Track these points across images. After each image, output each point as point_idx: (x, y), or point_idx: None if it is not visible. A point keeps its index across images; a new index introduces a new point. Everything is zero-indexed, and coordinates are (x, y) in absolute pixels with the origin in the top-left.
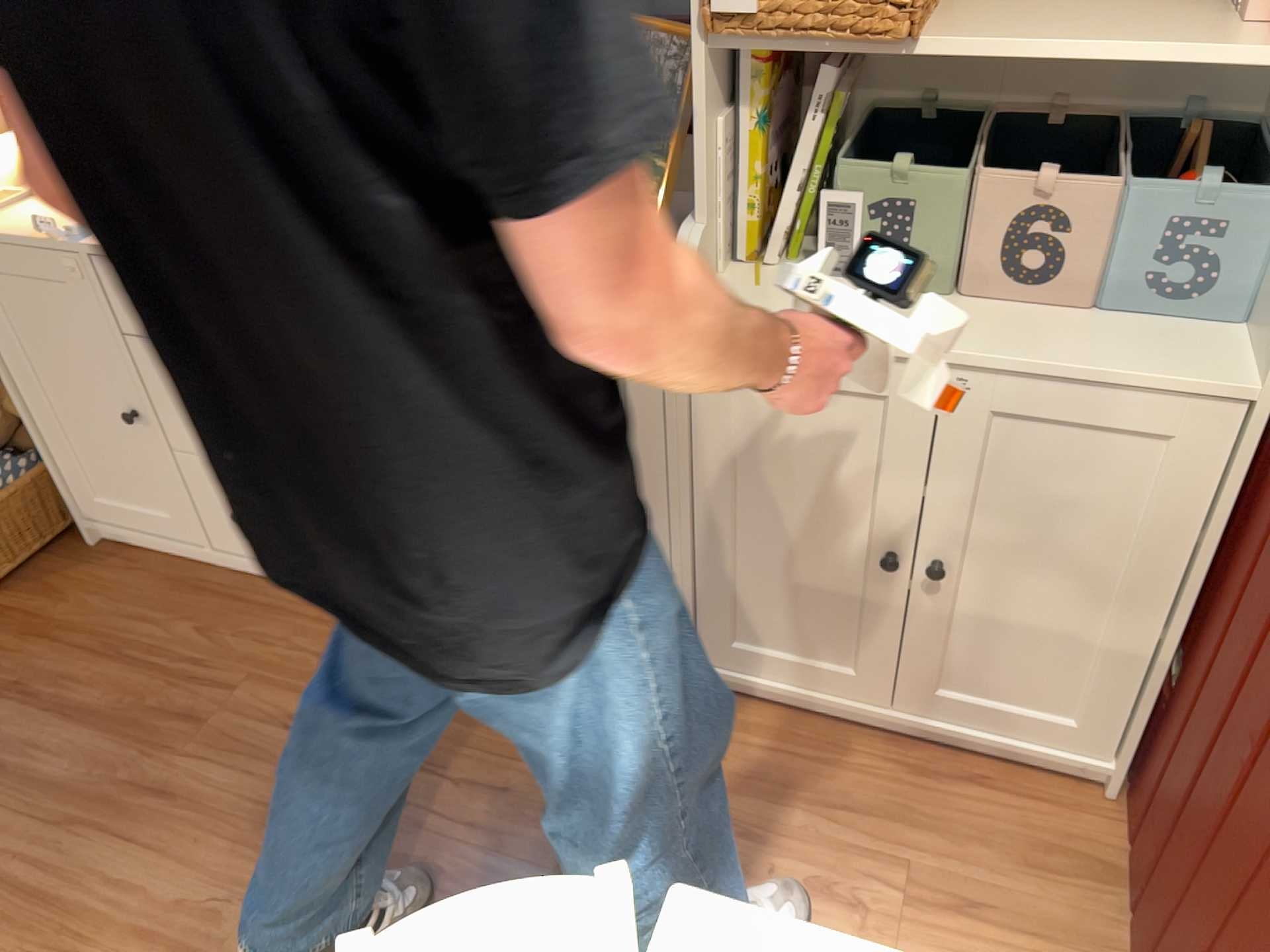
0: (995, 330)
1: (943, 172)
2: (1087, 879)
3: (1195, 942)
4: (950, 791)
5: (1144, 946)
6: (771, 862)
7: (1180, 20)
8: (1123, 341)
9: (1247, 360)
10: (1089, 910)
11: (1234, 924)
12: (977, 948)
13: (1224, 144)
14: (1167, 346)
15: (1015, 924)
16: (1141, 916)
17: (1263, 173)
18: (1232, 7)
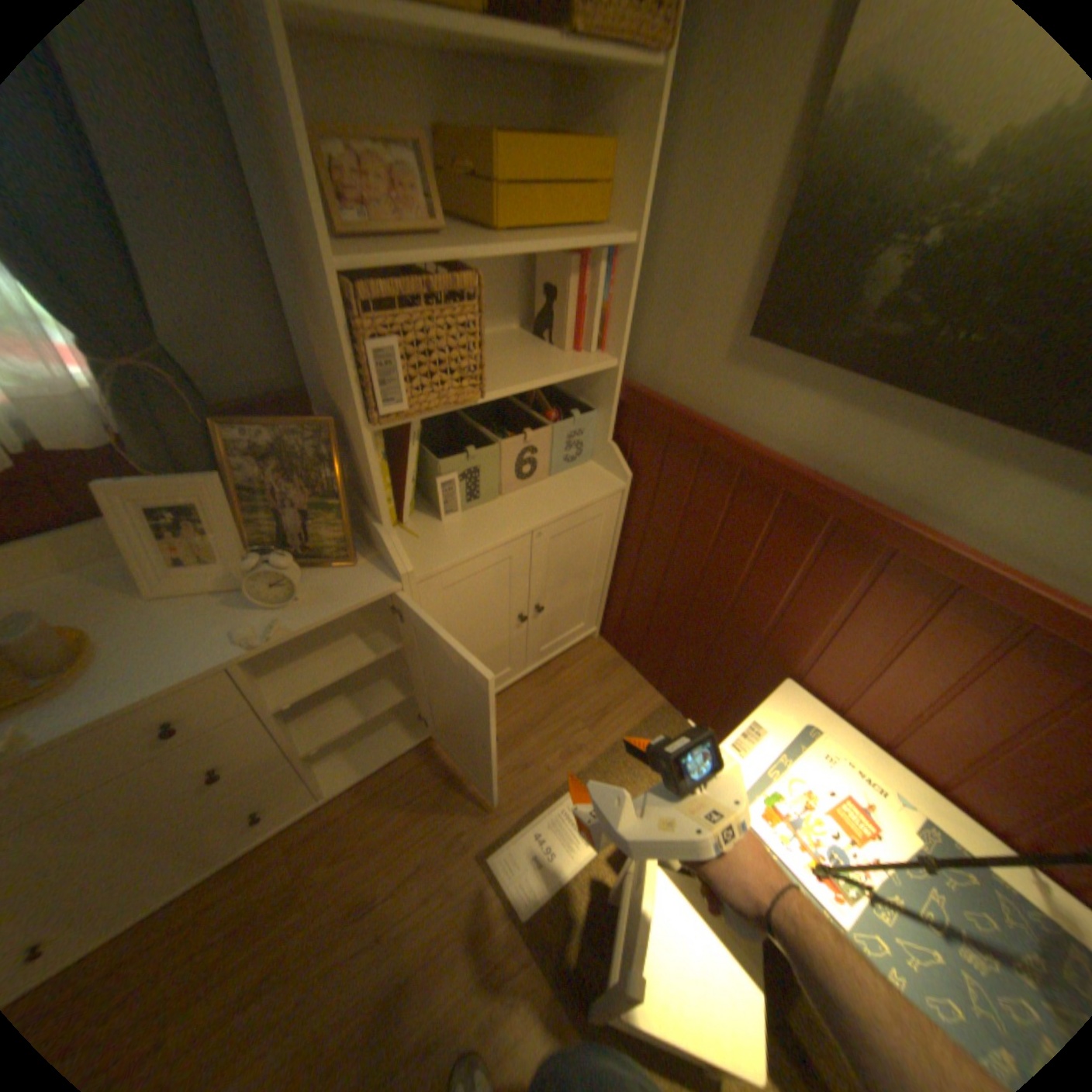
0: (533, 504)
1: (485, 445)
2: (619, 671)
3: (698, 665)
4: (562, 682)
5: (660, 677)
6: (546, 769)
7: (534, 349)
8: (572, 485)
9: (613, 474)
10: (629, 680)
11: (722, 653)
12: (622, 724)
13: (545, 391)
14: (585, 480)
15: (621, 705)
16: (651, 669)
17: (573, 401)
18: (534, 336)
